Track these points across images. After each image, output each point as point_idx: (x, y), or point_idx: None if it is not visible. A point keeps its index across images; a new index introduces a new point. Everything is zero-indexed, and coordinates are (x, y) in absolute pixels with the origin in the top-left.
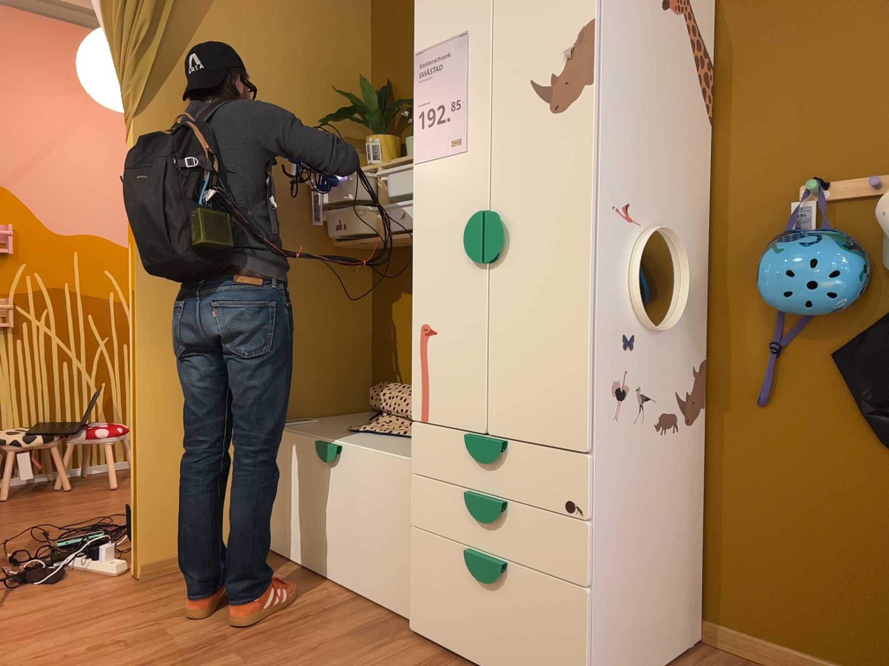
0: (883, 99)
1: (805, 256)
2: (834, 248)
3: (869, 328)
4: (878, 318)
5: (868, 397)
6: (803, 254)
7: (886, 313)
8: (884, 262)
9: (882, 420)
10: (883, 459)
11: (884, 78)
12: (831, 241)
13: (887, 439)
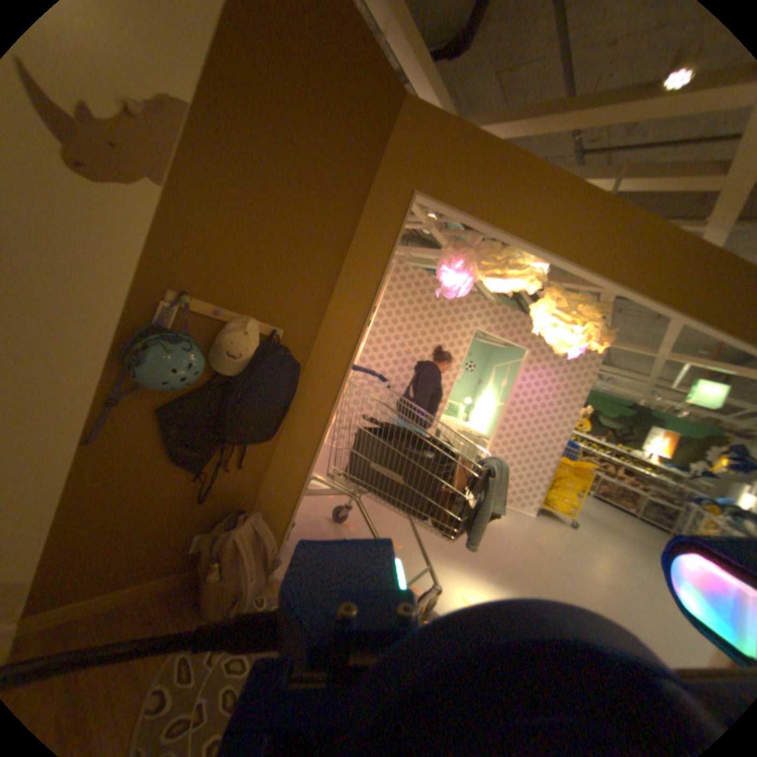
0: (234, 262)
1: (186, 361)
2: (199, 356)
3: (186, 398)
4: (191, 391)
5: (173, 438)
6: (186, 360)
7: (195, 388)
8: (212, 365)
9: (178, 451)
10: (166, 470)
11: (238, 250)
12: (196, 349)
13: (177, 462)
